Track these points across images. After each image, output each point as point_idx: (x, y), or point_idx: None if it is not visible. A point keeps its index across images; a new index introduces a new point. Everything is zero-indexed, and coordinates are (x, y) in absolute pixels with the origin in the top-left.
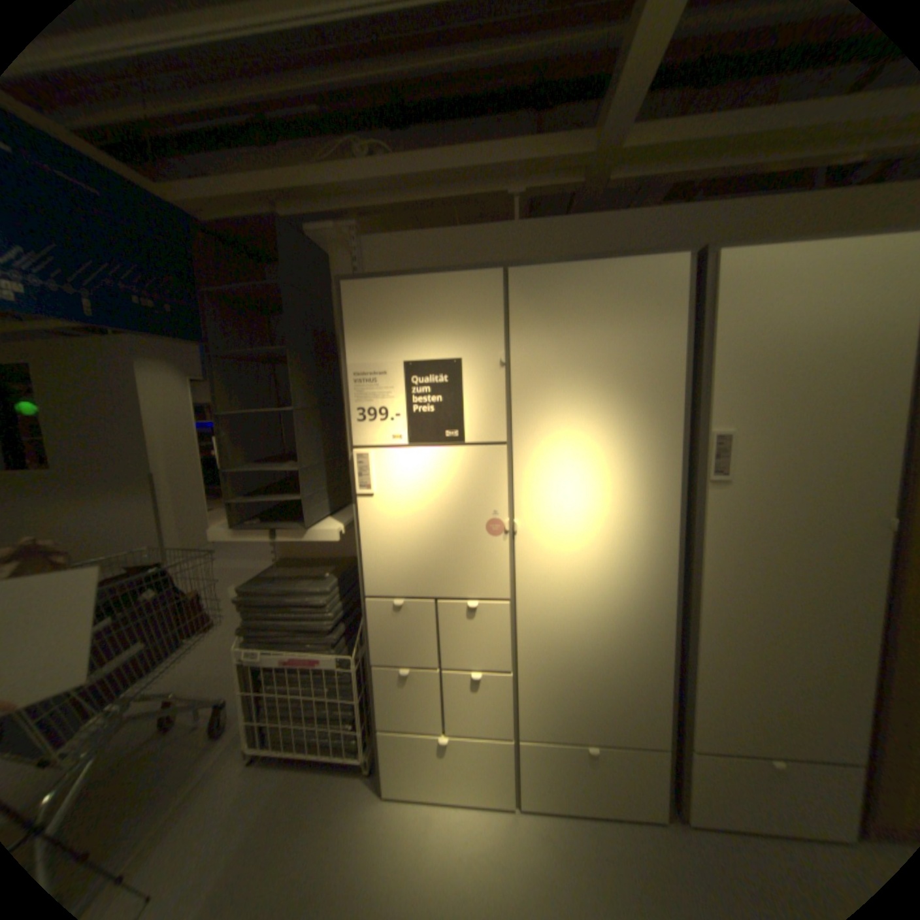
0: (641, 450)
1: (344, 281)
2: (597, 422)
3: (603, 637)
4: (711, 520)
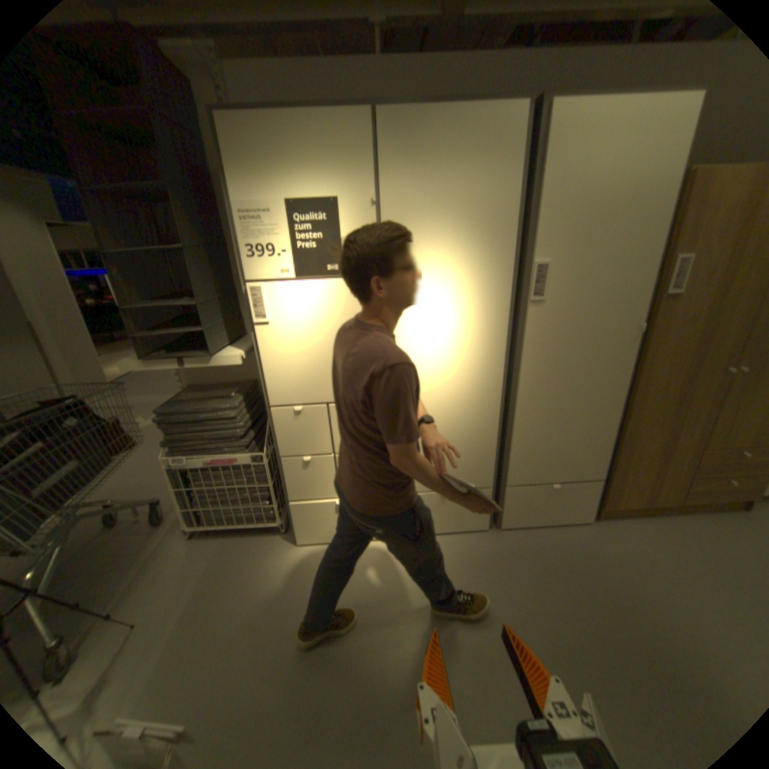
0: (483, 278)
1: (217, 112)
2: (451, 255)
3: (451, 419)
4: (529, 331)
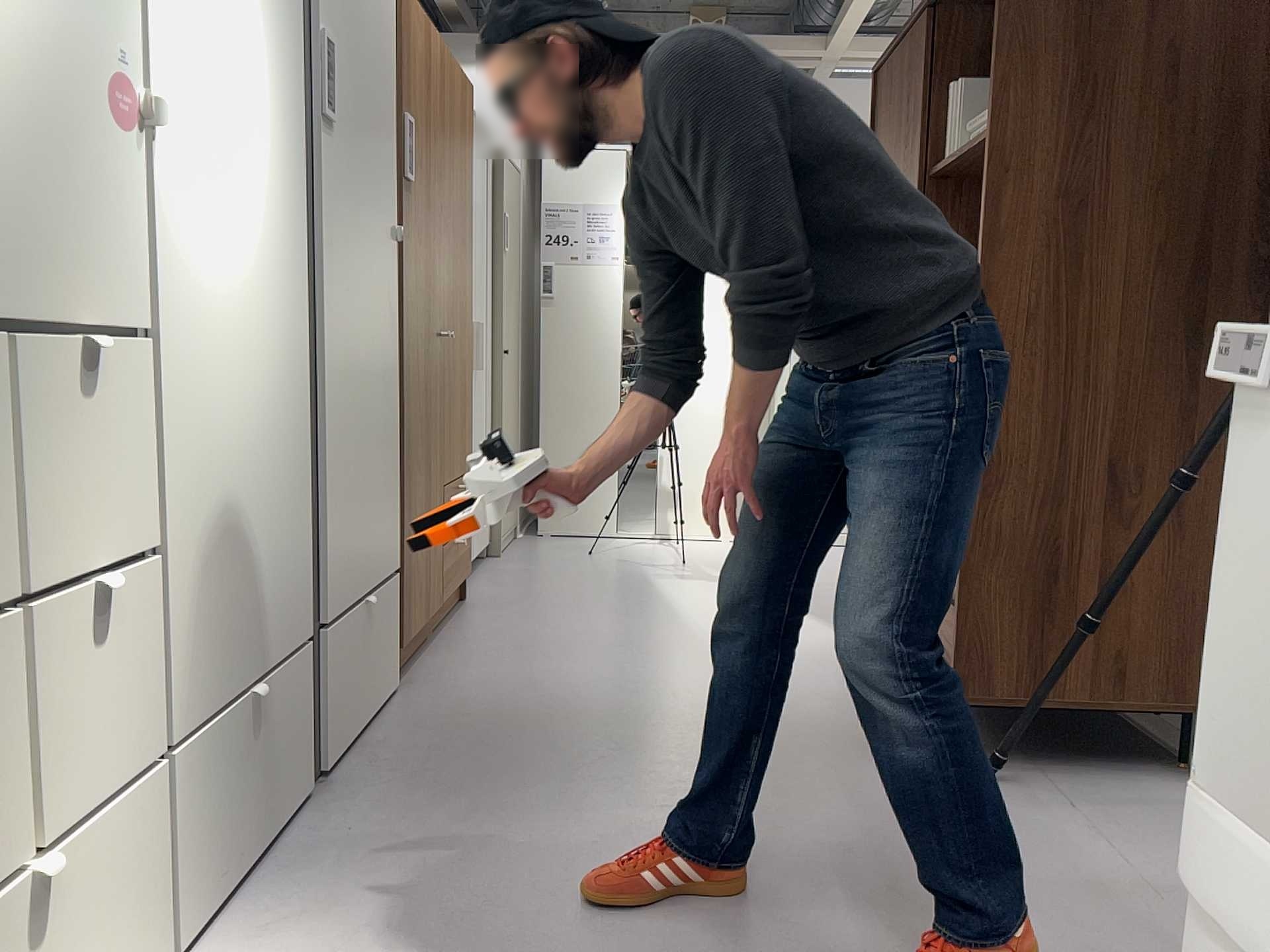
0: (271, 15)
1: None
2: None
3: (251, 419)
4: (321, 187)
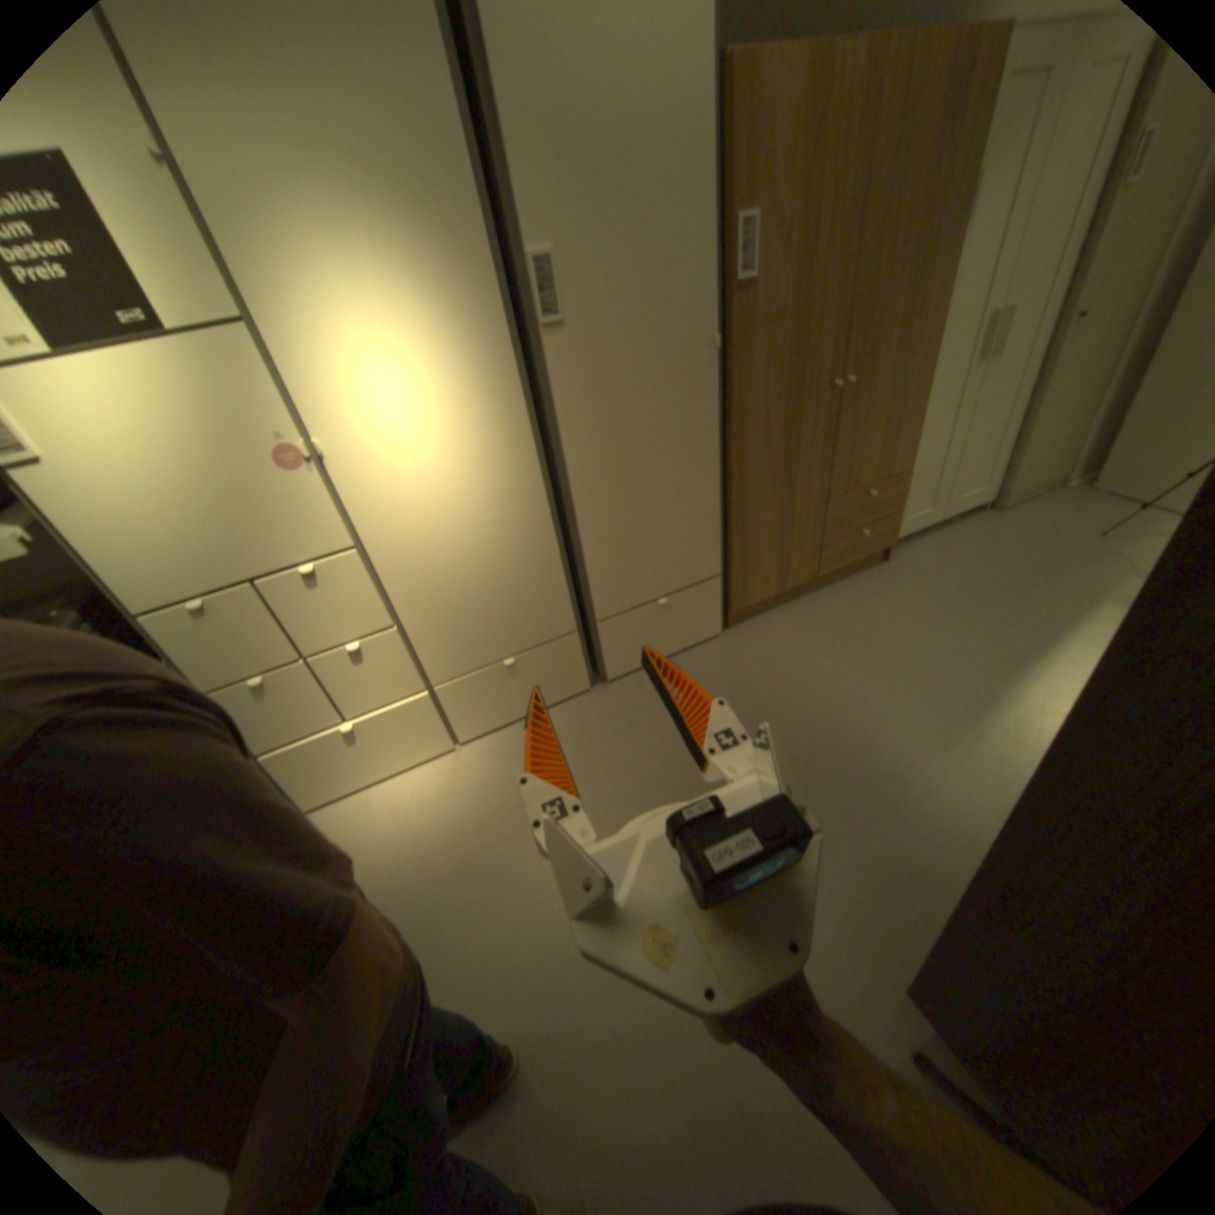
0: (447, 296)
1: None
2: (373, 259)
3: (481, 550)
4: (555, 379)
